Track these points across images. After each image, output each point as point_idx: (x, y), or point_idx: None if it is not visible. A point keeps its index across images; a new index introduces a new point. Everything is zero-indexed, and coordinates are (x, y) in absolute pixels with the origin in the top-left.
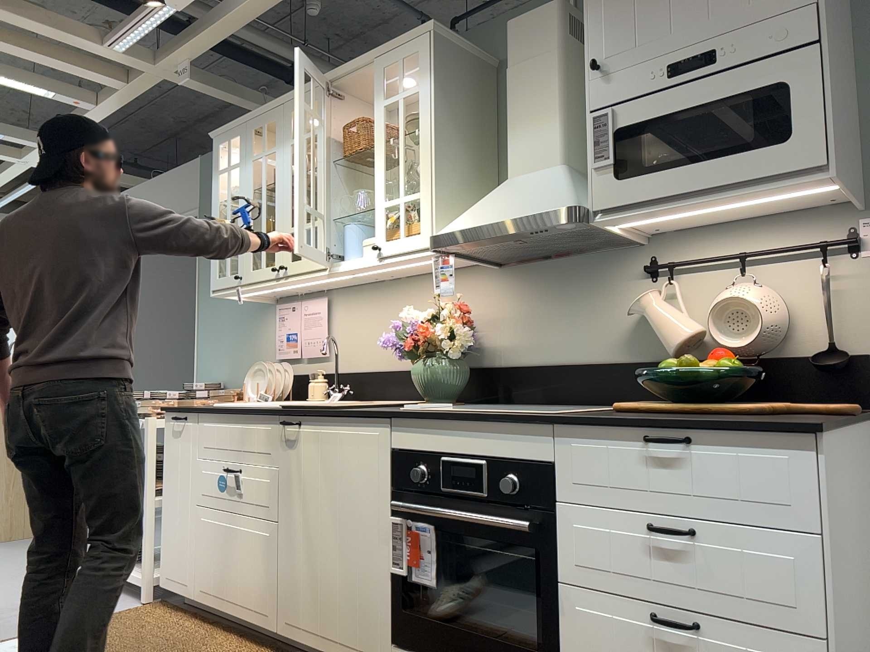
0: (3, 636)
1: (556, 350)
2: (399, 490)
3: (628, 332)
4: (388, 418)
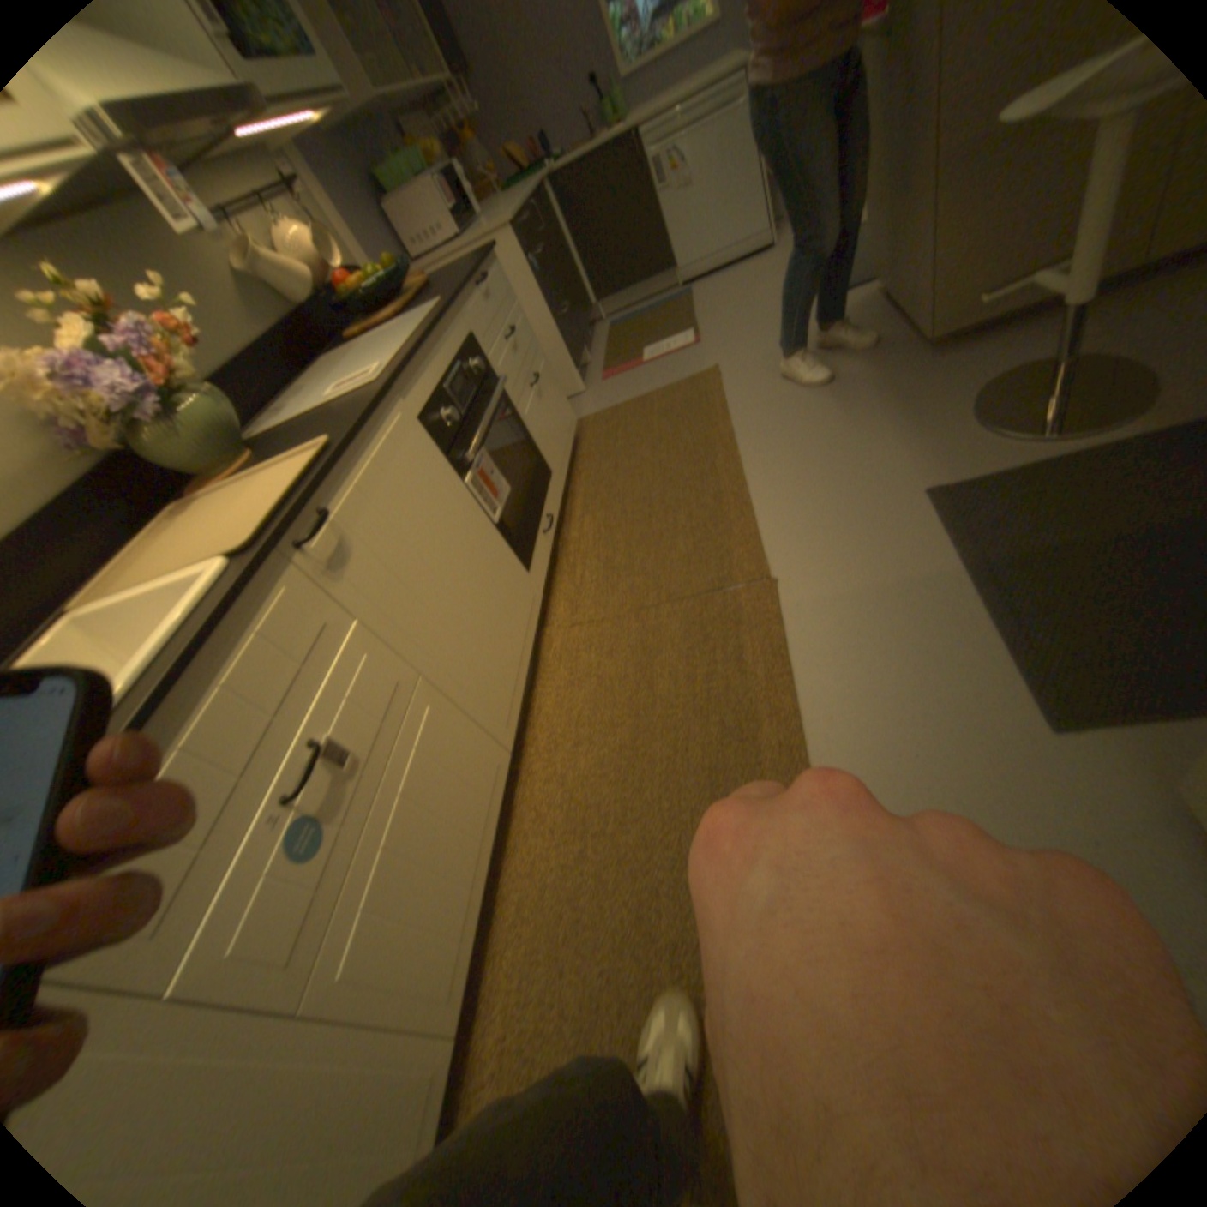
0: None
1: (204, 352)
2: (449, 451)
3: (240, 300)
4: (396, 383)
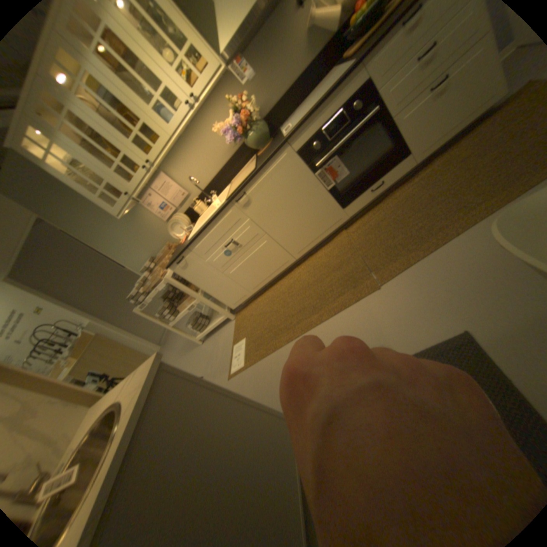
0: (225, 365)
1: (285, 82)
2: (311, 161)
3: (308, 42)
4: (287, 140)
